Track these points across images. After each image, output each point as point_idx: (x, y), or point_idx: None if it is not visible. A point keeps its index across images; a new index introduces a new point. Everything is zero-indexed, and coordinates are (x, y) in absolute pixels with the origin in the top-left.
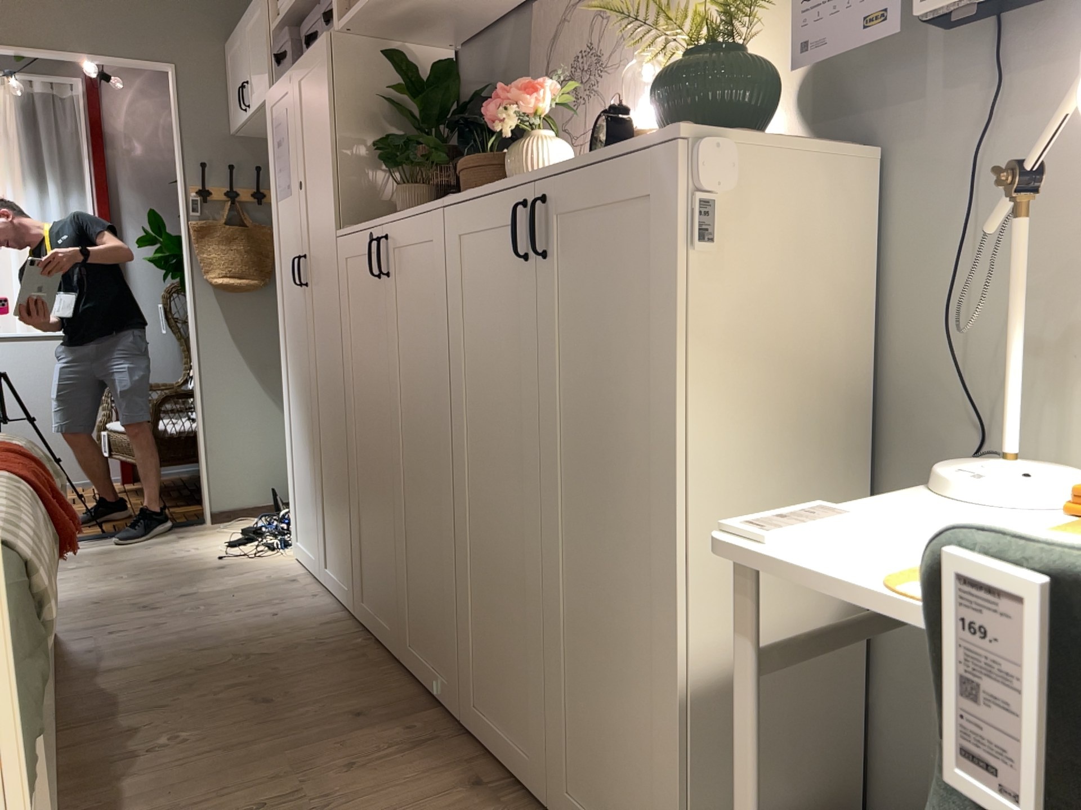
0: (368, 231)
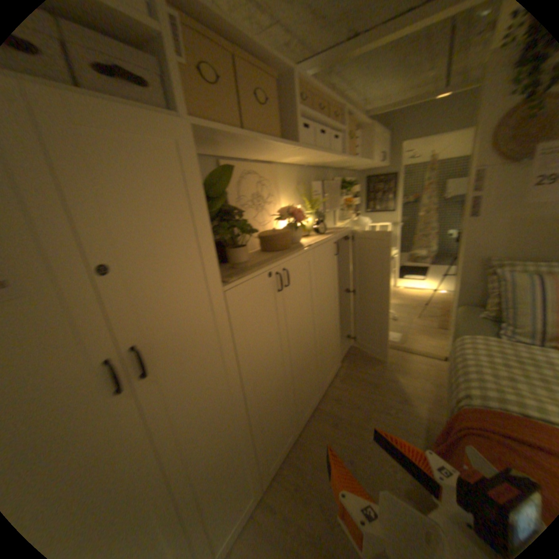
0: (269, 271)
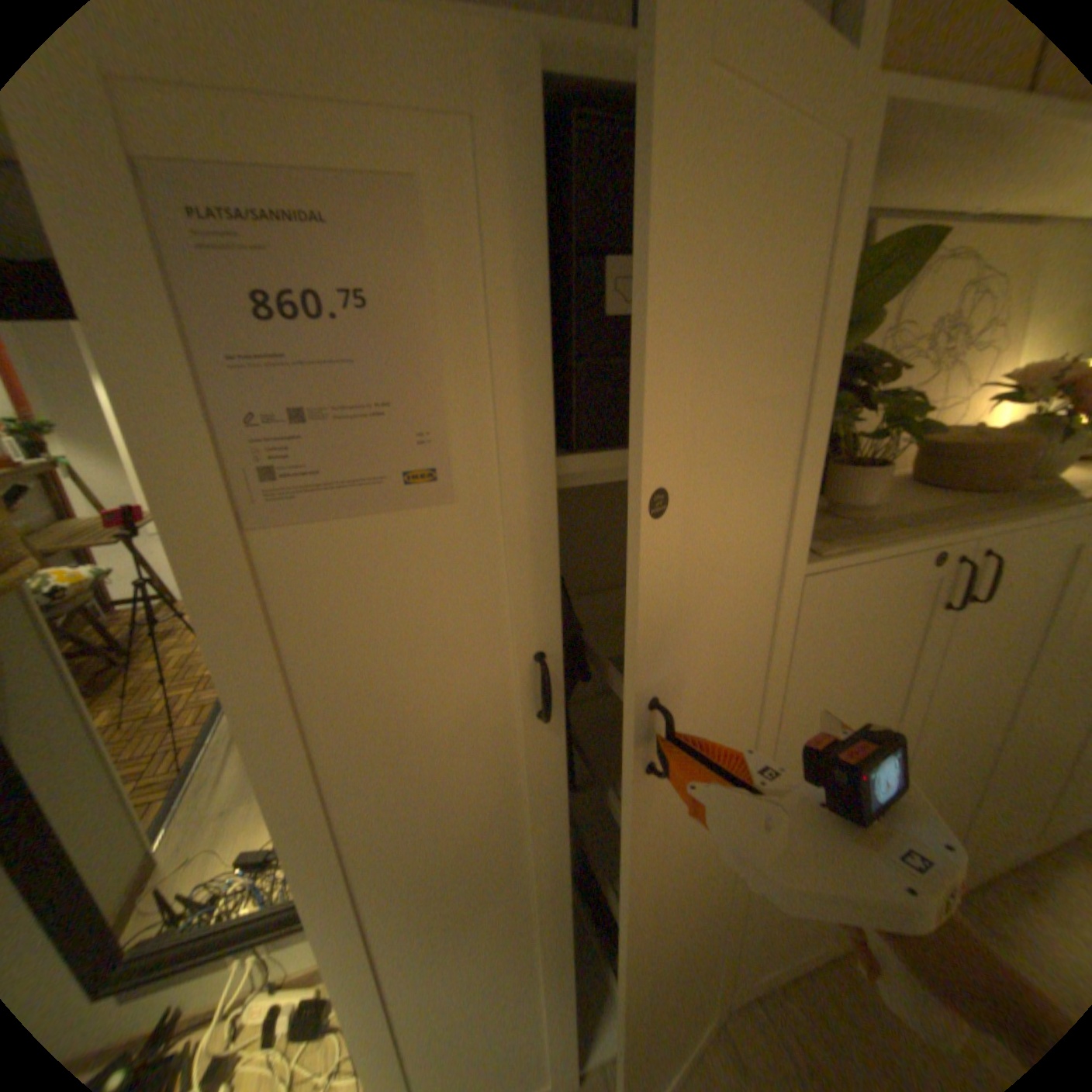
0: (941, 550)
